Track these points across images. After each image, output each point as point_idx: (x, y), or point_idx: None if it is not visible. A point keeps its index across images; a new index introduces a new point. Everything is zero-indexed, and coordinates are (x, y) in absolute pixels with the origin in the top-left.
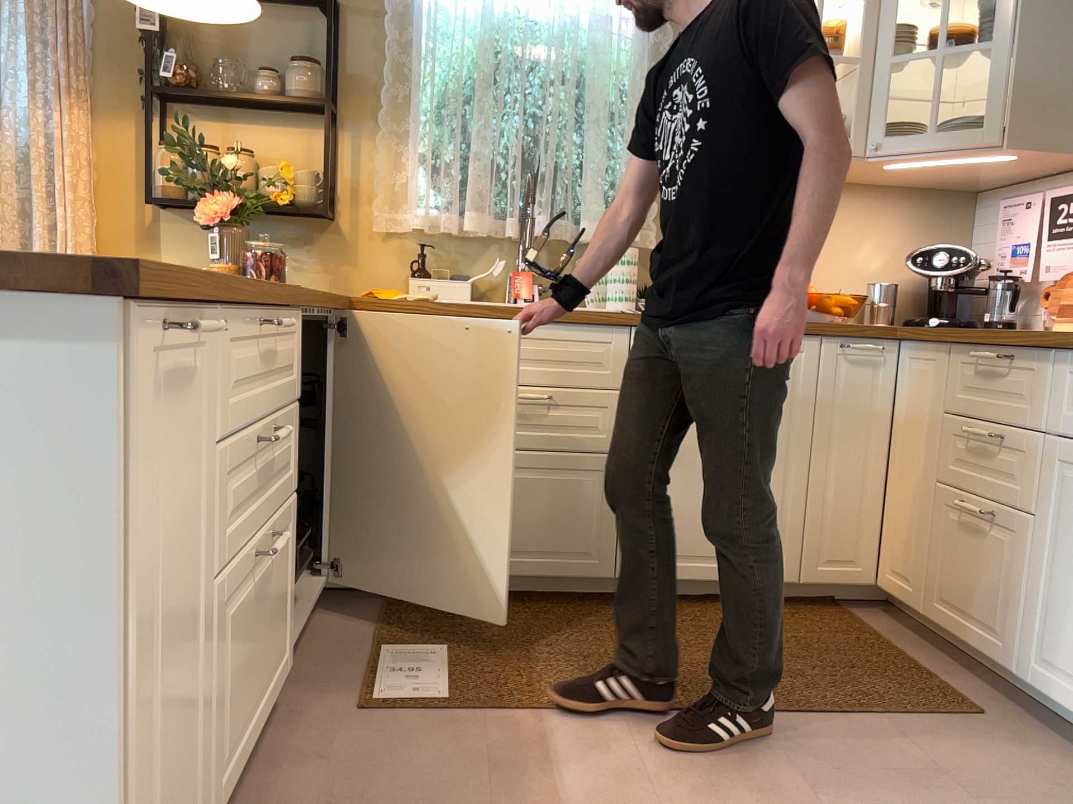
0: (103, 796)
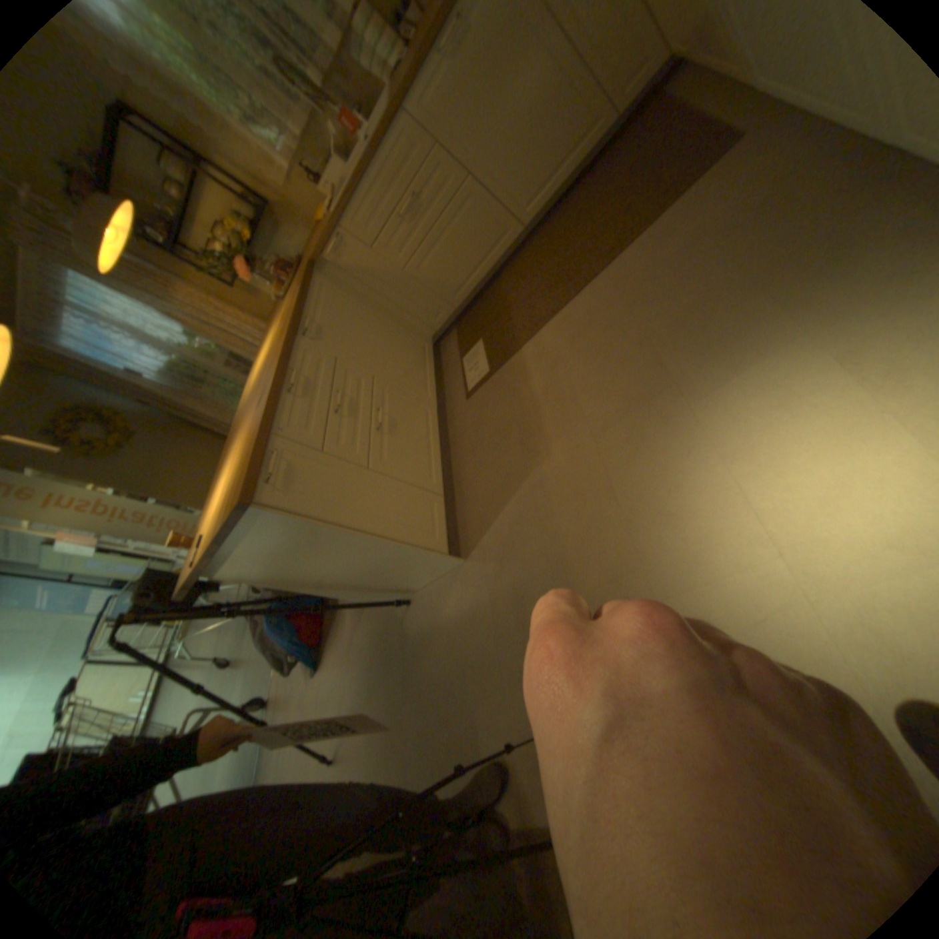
0: (393, 538)
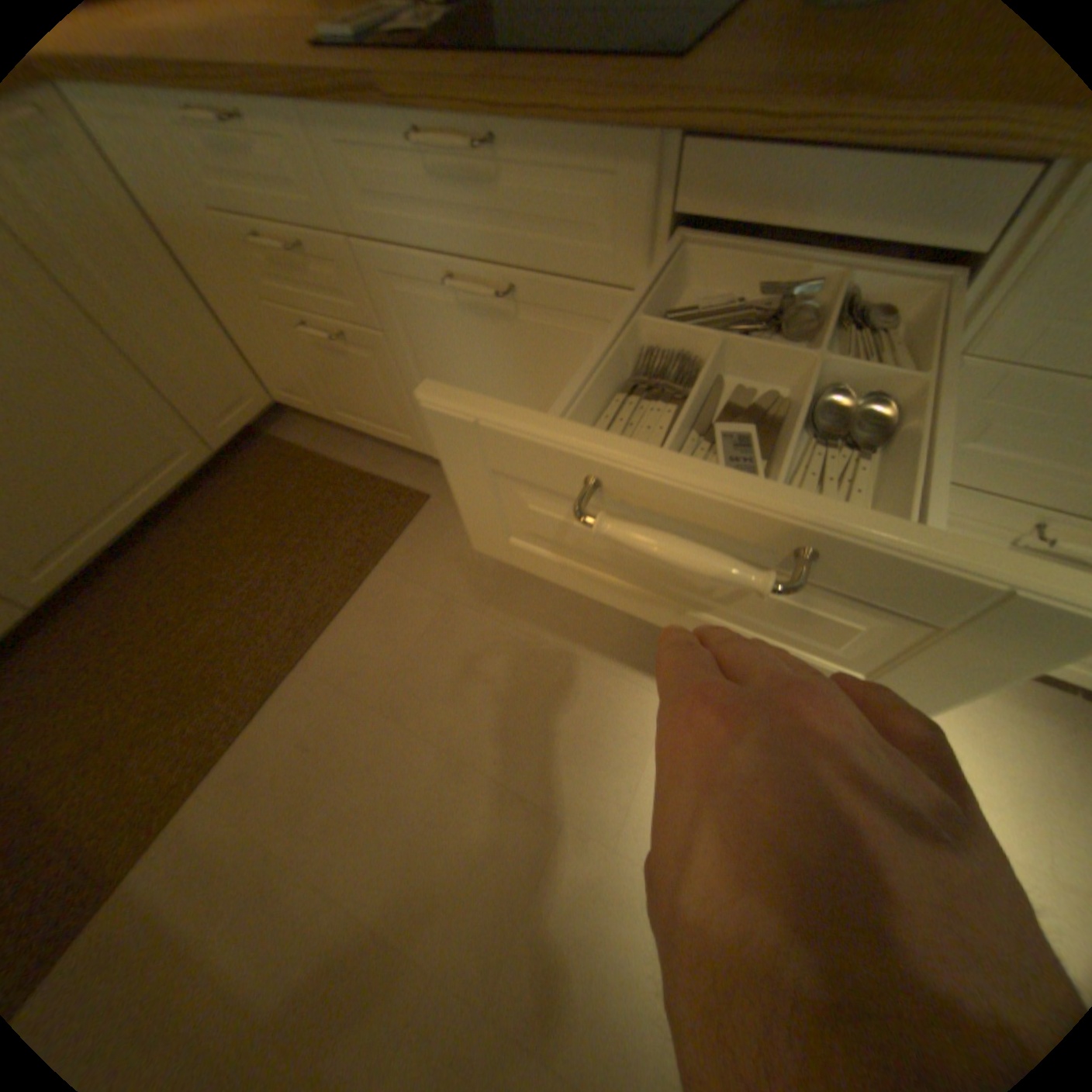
0: None
